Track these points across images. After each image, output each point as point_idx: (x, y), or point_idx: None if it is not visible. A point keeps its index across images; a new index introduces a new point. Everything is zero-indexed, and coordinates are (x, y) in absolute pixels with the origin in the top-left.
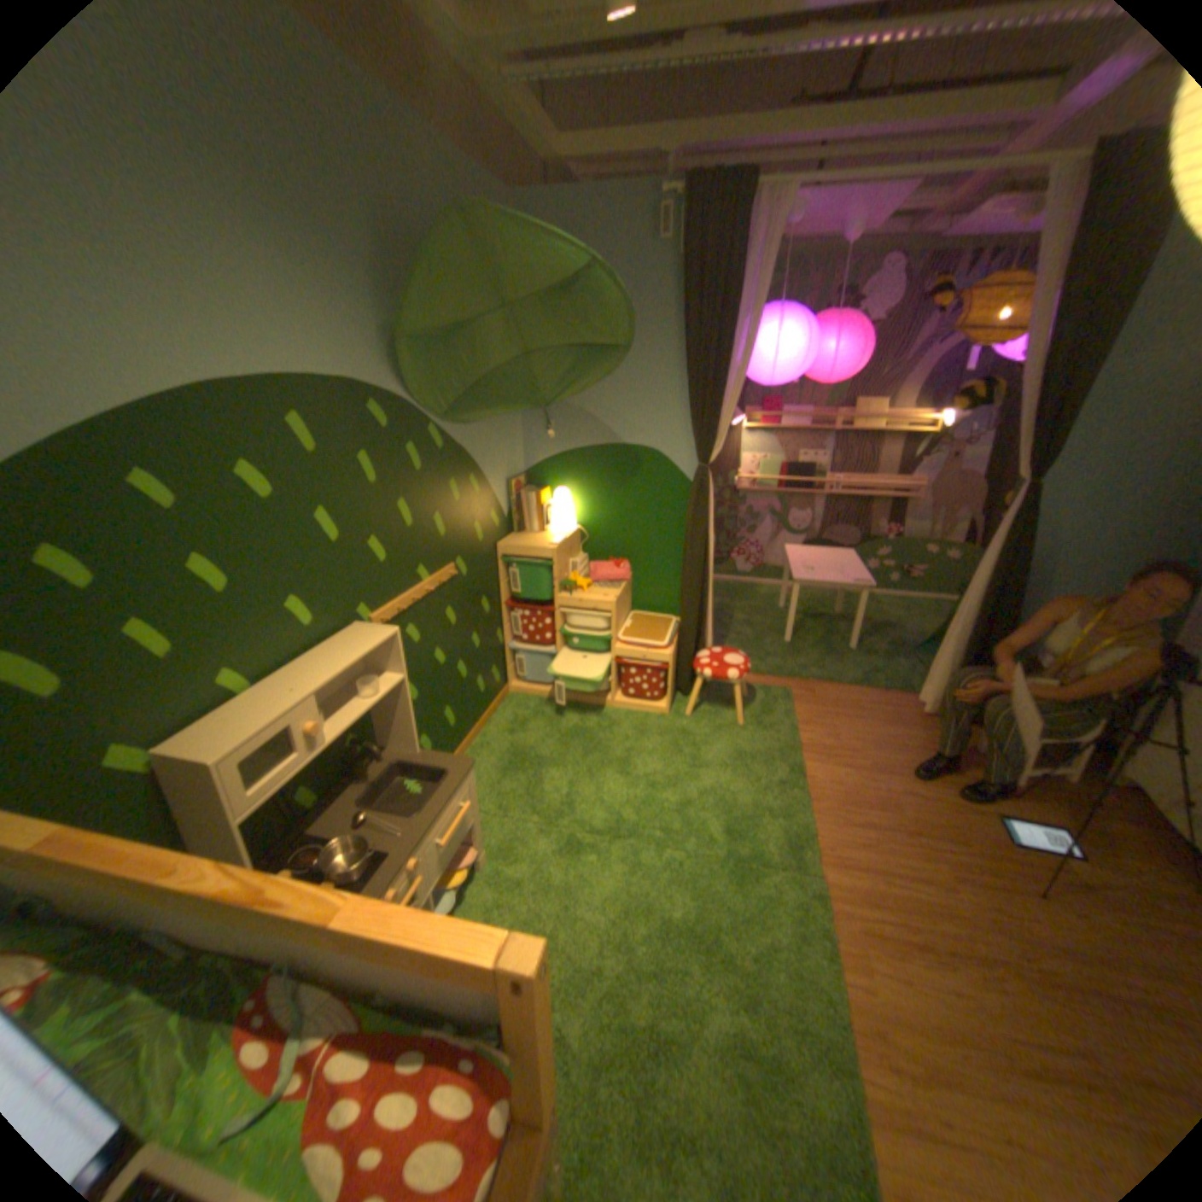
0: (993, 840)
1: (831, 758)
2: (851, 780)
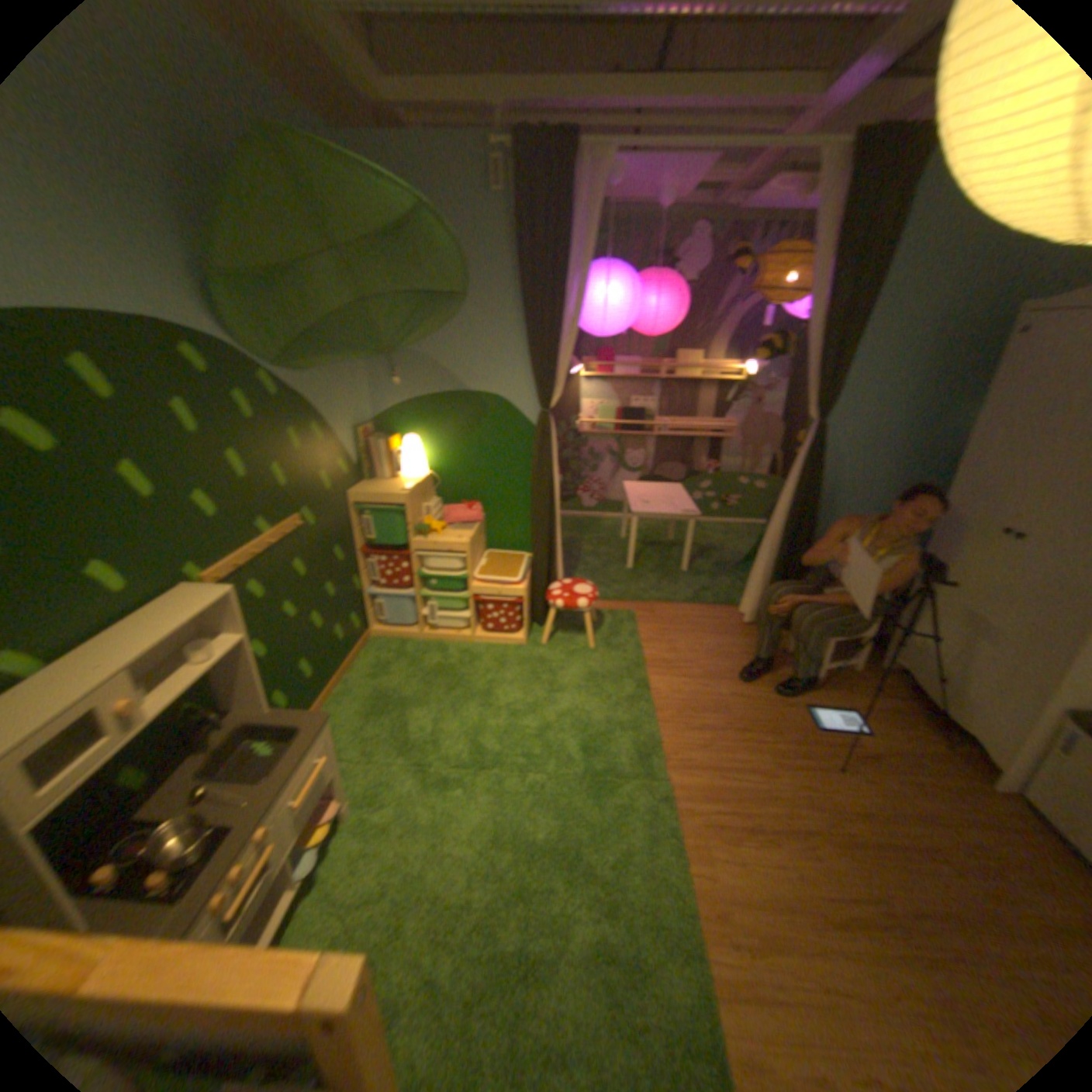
0: (801, 727)
1: (669, 670)
2: (687, 688)
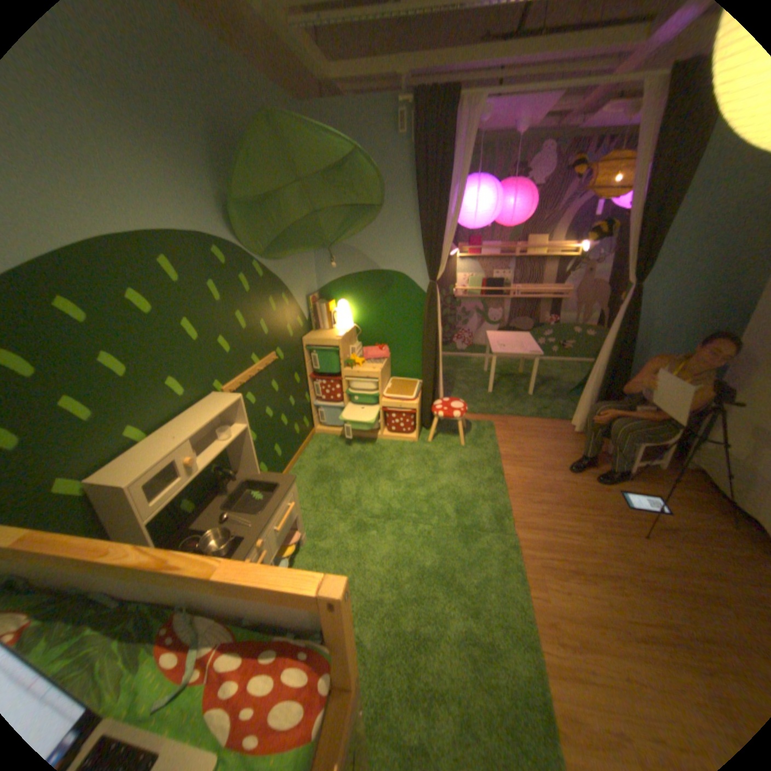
0: (617, 506)
1: (518, 462)
2: (531, 475)
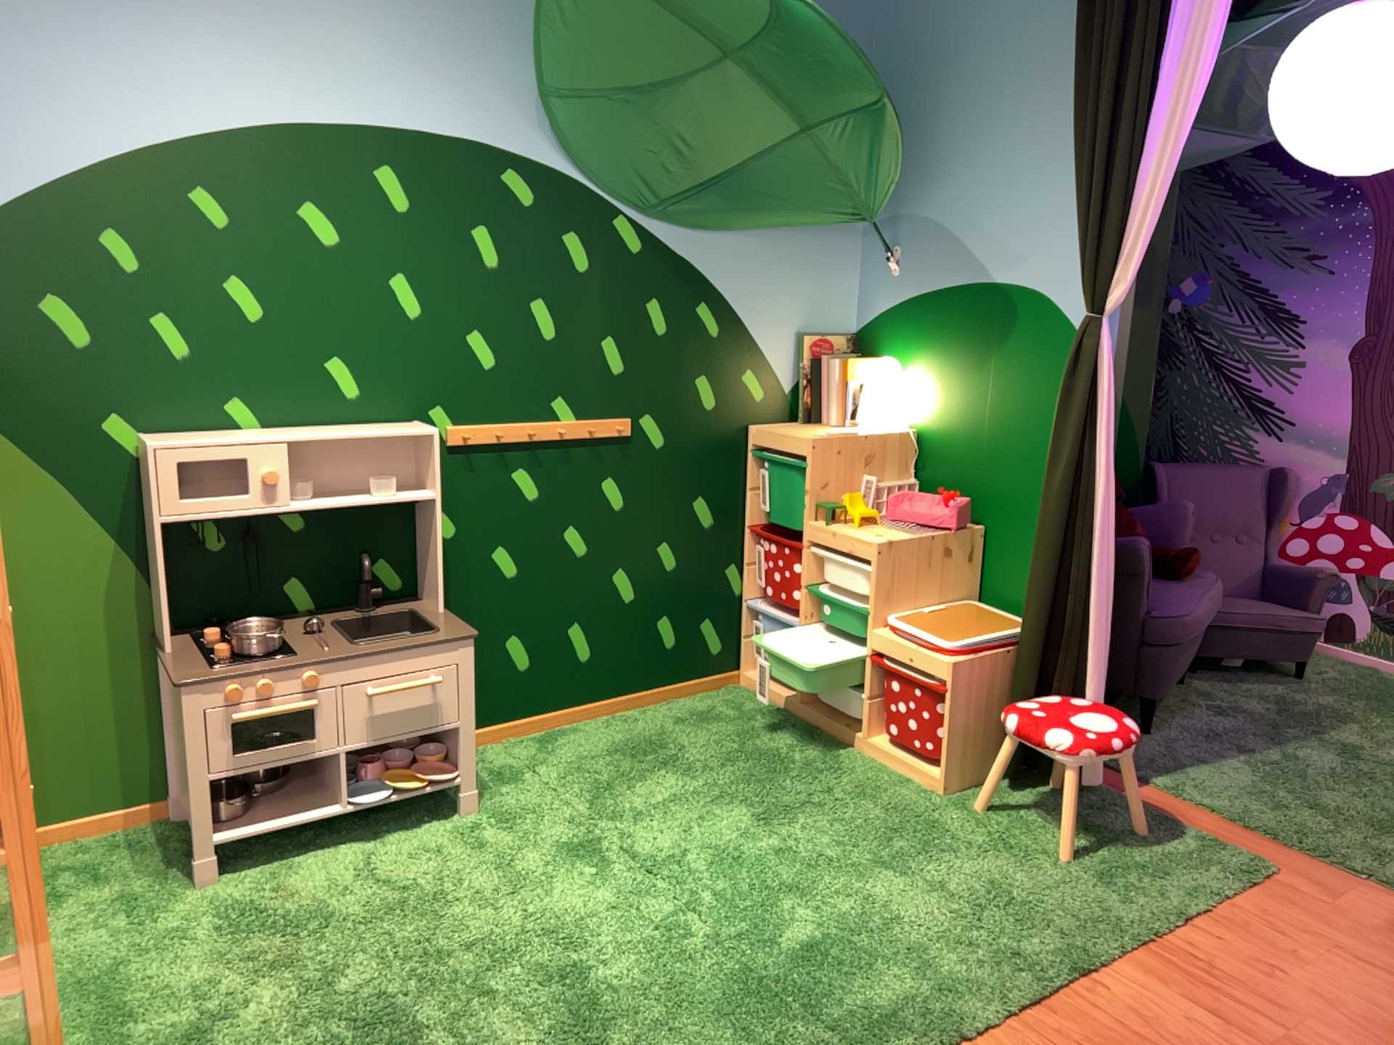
0: None
1: (1203, 986)
2: (1193, 1032)
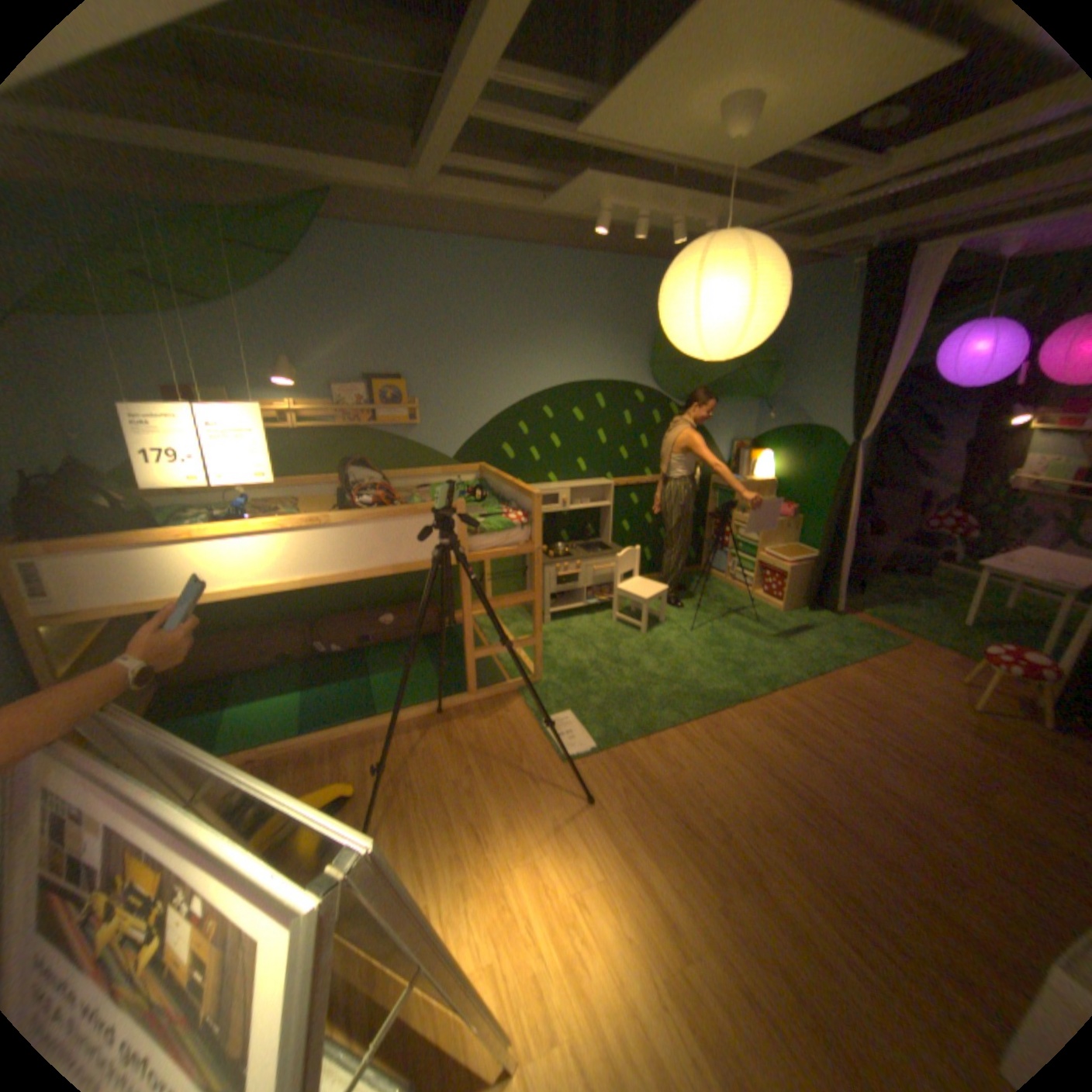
0: (946, 758)
1: (879, 677)
2: (875, 689)
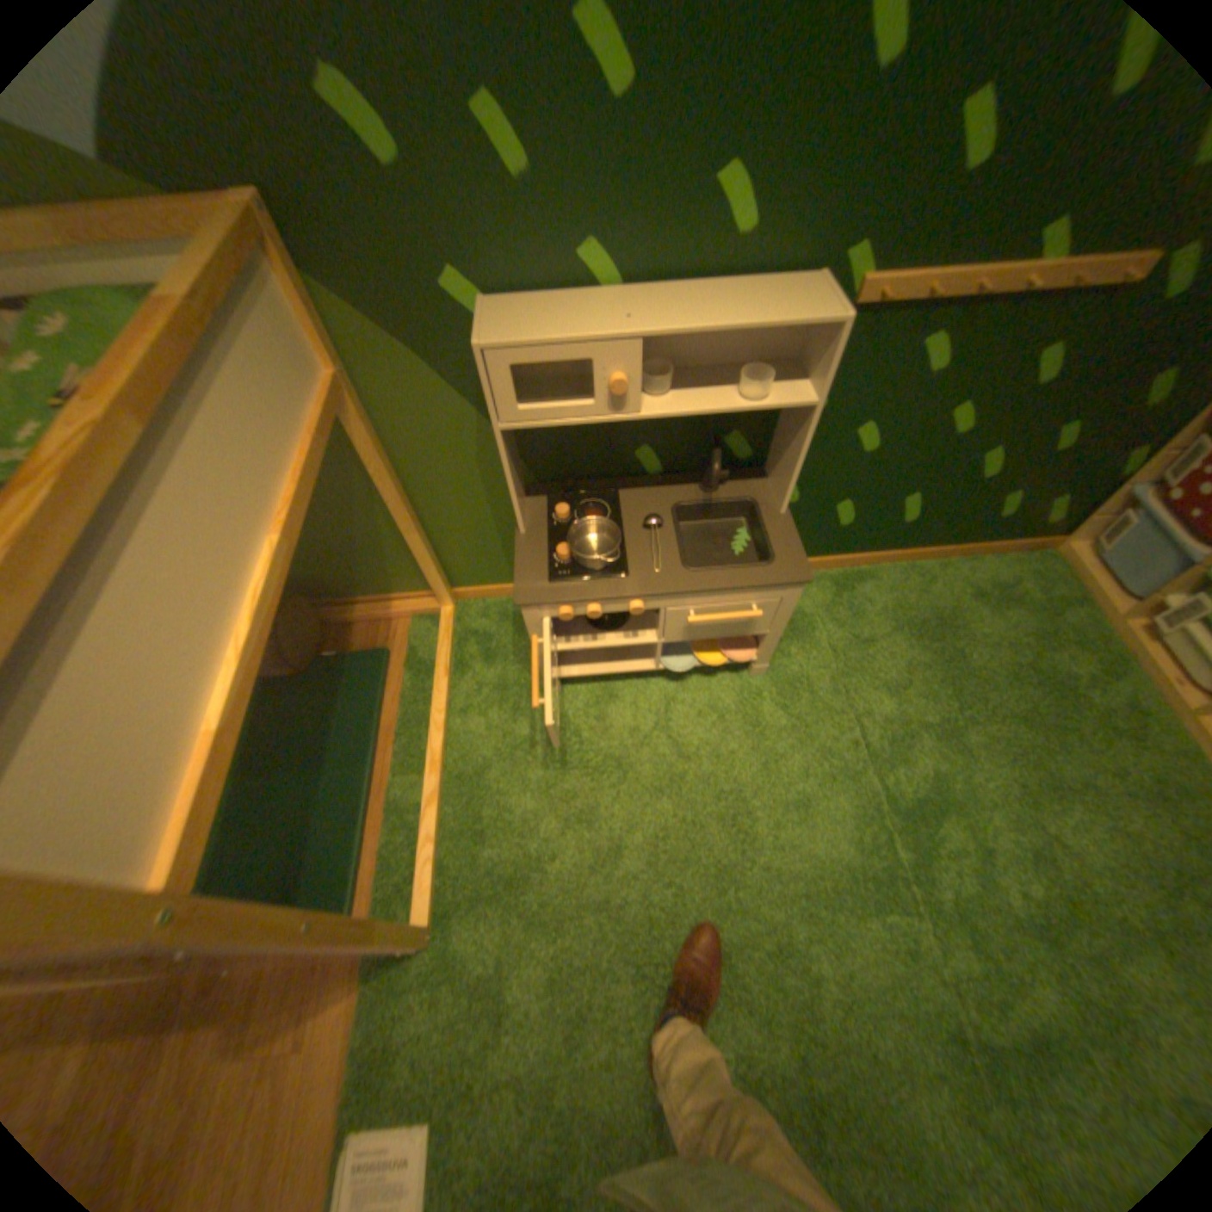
0: None
1: None
2: None
